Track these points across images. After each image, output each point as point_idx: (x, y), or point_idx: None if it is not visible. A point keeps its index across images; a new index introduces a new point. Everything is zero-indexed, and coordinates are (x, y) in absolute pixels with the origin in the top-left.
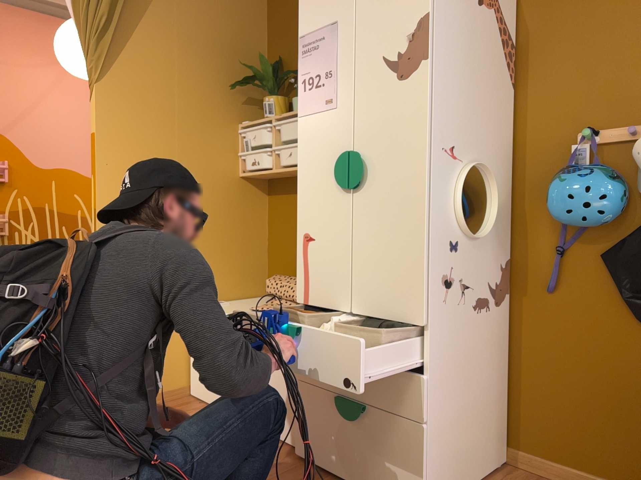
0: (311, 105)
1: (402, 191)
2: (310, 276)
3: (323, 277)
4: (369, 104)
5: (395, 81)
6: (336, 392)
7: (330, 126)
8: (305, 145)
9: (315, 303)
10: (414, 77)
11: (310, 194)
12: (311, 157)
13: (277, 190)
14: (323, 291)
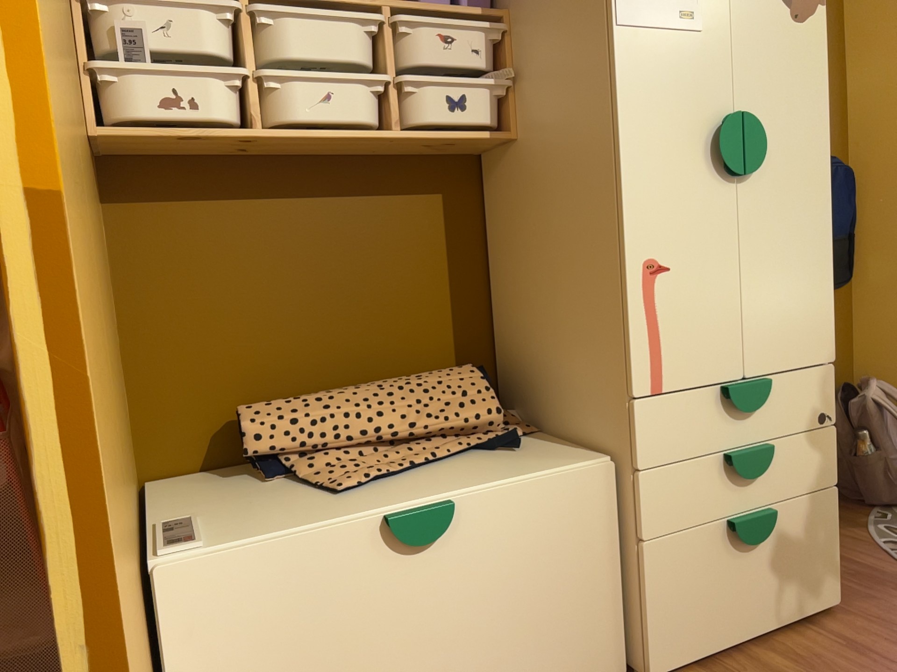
0: (648, 9)
1: (805, 183)
2: (665, 338)
3: (693, 334)
4: (756, 42)
5: (789, 20)
6: (727, 513)
7: (692, 62)
8: (638, 86)
9: (679, 384)
10: (812, 23)
11: (656, 184)
12: (653, 111)
13: (155, 191)
14: (694, 357)
